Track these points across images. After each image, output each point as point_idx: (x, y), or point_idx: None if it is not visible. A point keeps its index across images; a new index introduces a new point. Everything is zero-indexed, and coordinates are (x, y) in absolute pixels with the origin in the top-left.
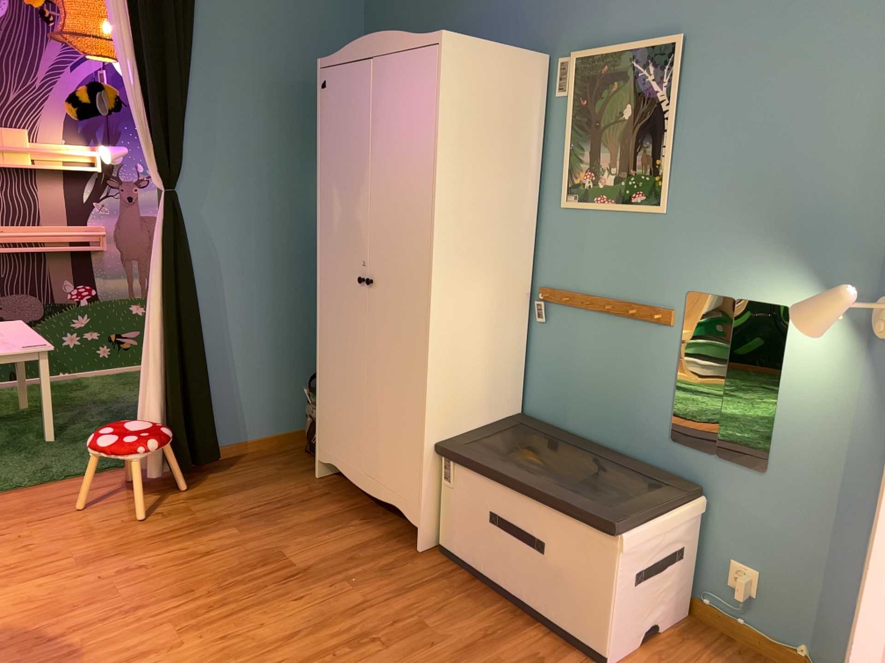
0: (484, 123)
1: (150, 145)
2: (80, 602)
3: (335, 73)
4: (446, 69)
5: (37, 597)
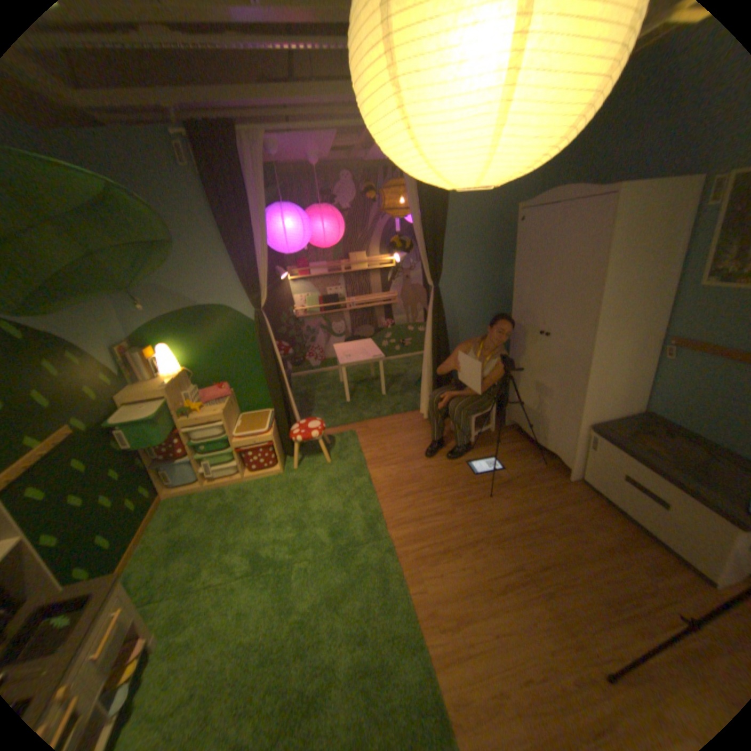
0: (643, 238)
1: (426, 265)
2: (408, 481)
3: (530, 212)
4: (619, 209)
5: (391, 475)
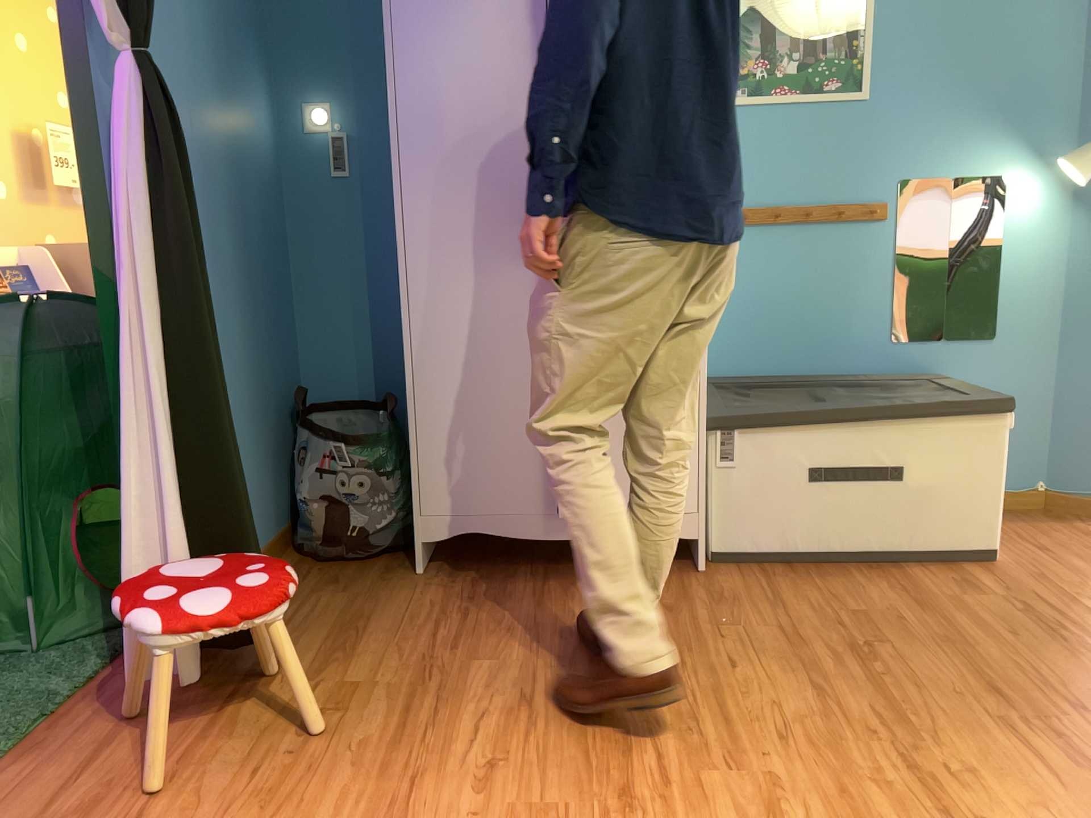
0: None
1: None
2: None
3: None
4: None
5: None
